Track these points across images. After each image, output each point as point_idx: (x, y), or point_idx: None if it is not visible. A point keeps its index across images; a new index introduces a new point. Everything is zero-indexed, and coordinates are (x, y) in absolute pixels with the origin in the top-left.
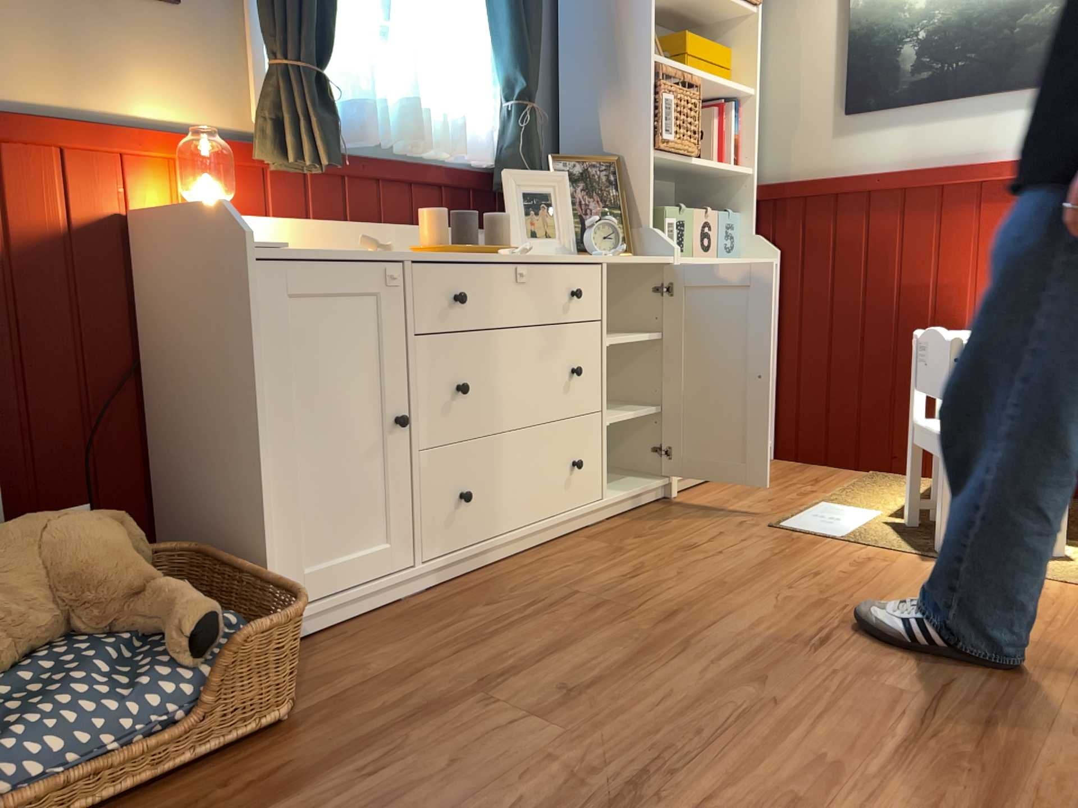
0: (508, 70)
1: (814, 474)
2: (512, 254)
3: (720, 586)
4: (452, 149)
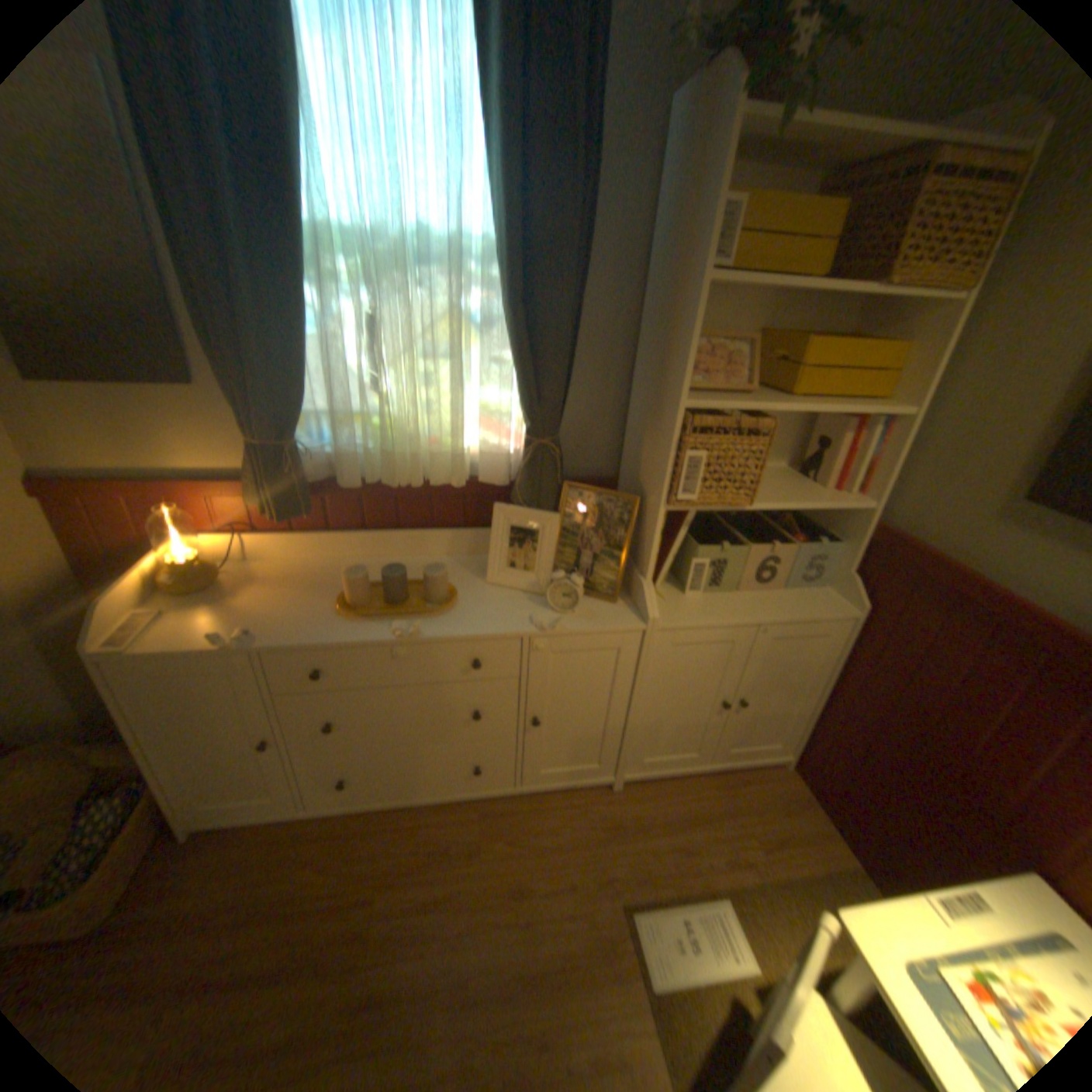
0: (520, 403)
1: (795, 833)
2: (395, 634)
3: (454, 988)
4: (449, 481)
